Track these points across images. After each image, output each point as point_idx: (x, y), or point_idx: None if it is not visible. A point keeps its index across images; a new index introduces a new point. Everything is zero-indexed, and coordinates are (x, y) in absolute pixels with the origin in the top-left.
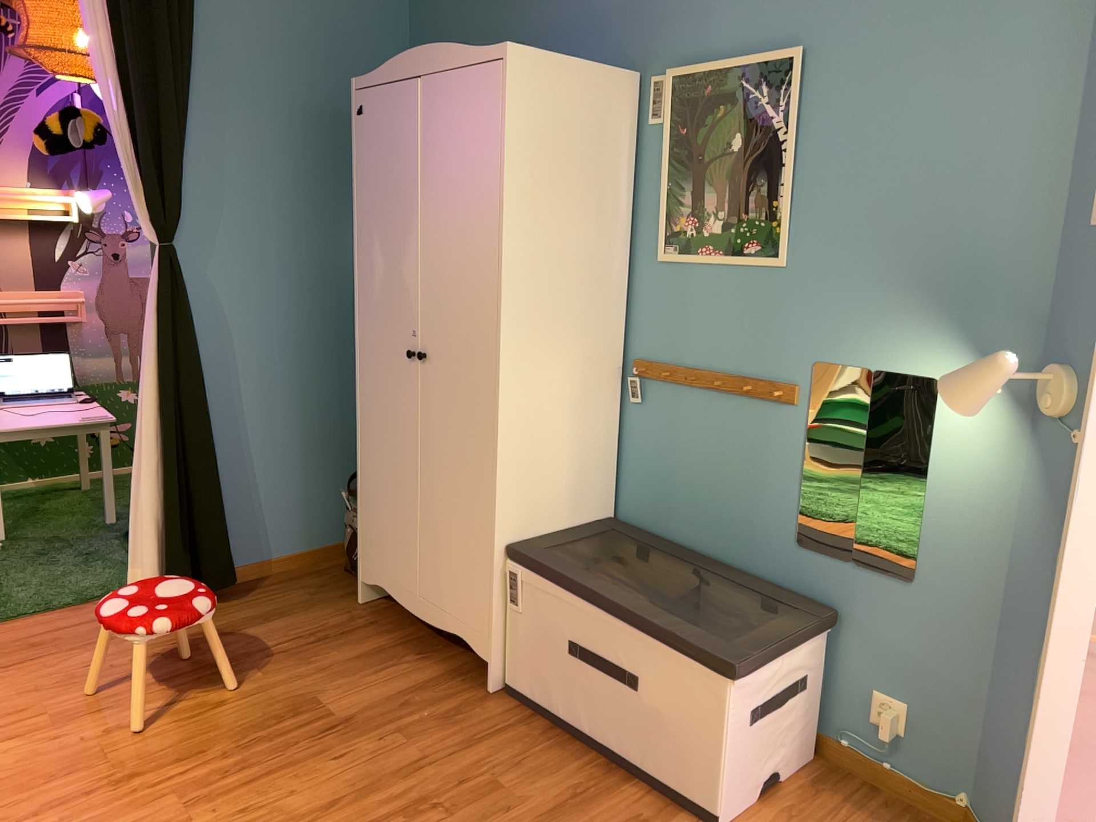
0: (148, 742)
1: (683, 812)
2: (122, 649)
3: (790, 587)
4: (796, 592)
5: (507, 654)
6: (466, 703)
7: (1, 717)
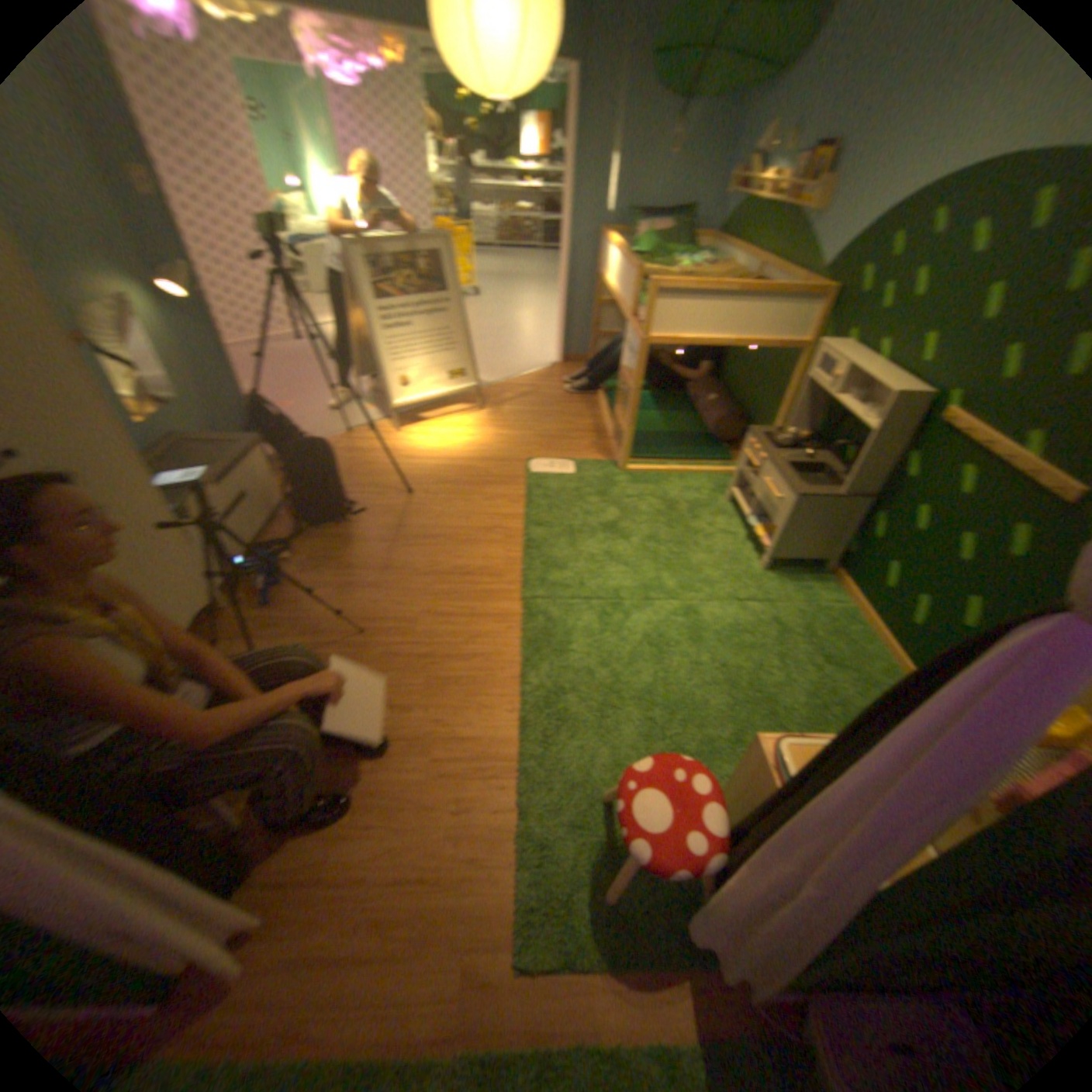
0: (395, 683)
1: (282, 514)
2: (322, 843)
3: (152, 448)
4: (160, 444)
5: (203, 587)
6: (244, 608)
7: (451, 777)
